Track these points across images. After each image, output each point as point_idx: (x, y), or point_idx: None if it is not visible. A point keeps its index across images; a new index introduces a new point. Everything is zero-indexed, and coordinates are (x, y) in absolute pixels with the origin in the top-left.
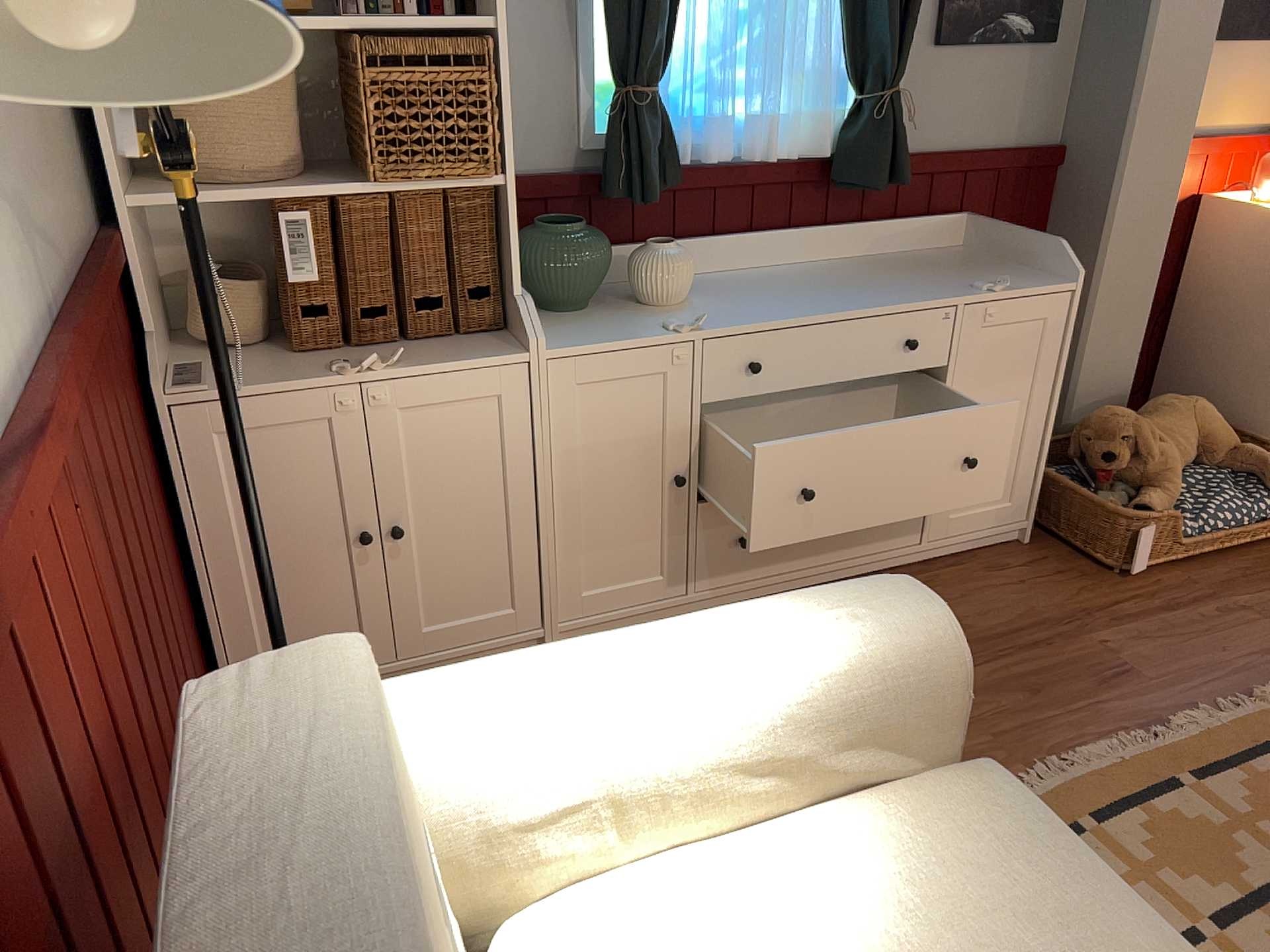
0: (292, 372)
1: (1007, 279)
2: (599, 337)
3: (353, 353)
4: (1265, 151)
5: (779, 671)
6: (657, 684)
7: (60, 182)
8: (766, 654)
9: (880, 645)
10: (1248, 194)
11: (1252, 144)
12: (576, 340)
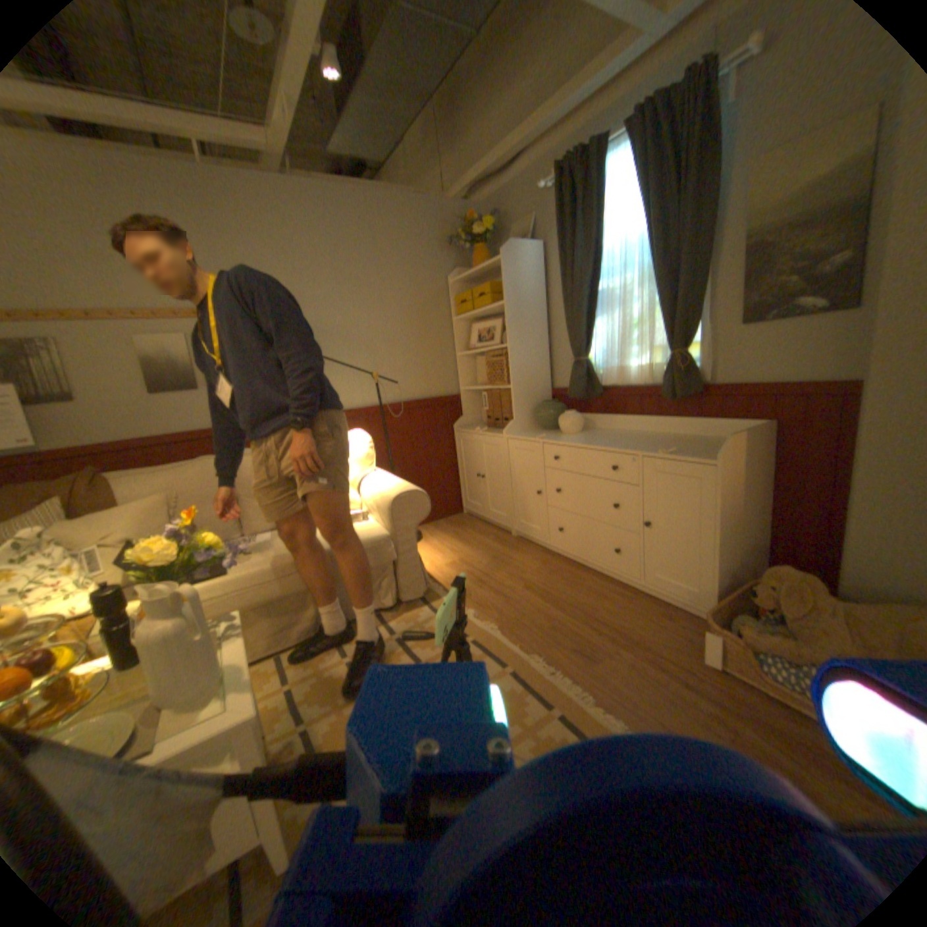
0: (475, 429)
1: (696, 452)
2: (523, 436)
3: (491, 429)
4: None
5: (379, 486)
6: (374, 479)
7: (430, 382)
8: (383, 483)
9: (388, 491)
10: None
11: None
12: (518, 435)
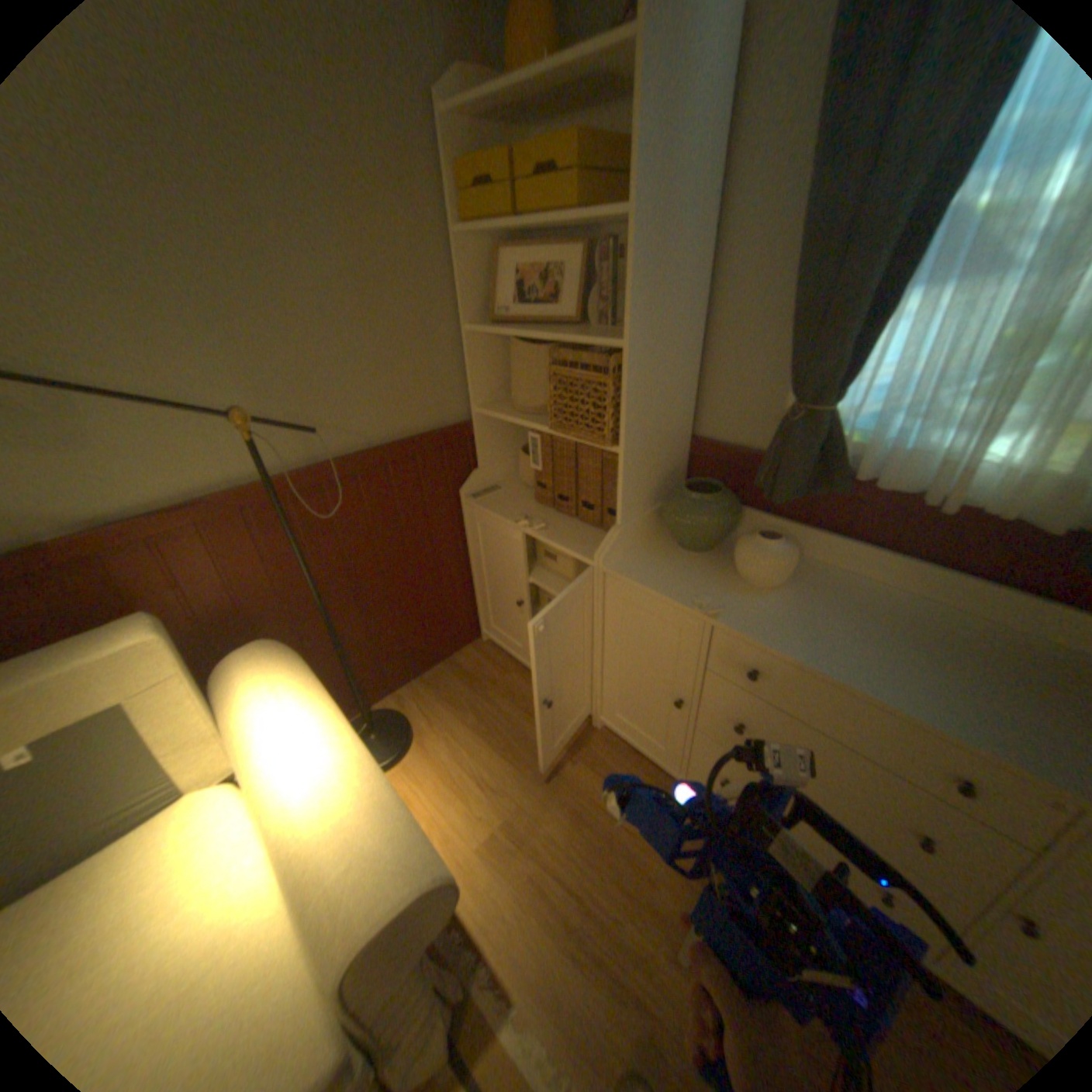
0: (513, 509)
1: None
2: (650, 576)
3: (550, 513)
4: None
5: (296, 832)
6: (279, 769)
7: (404, 399)
8: (307, 818)
9: (327, 896)
10: None
11: None
12: (635, 570)
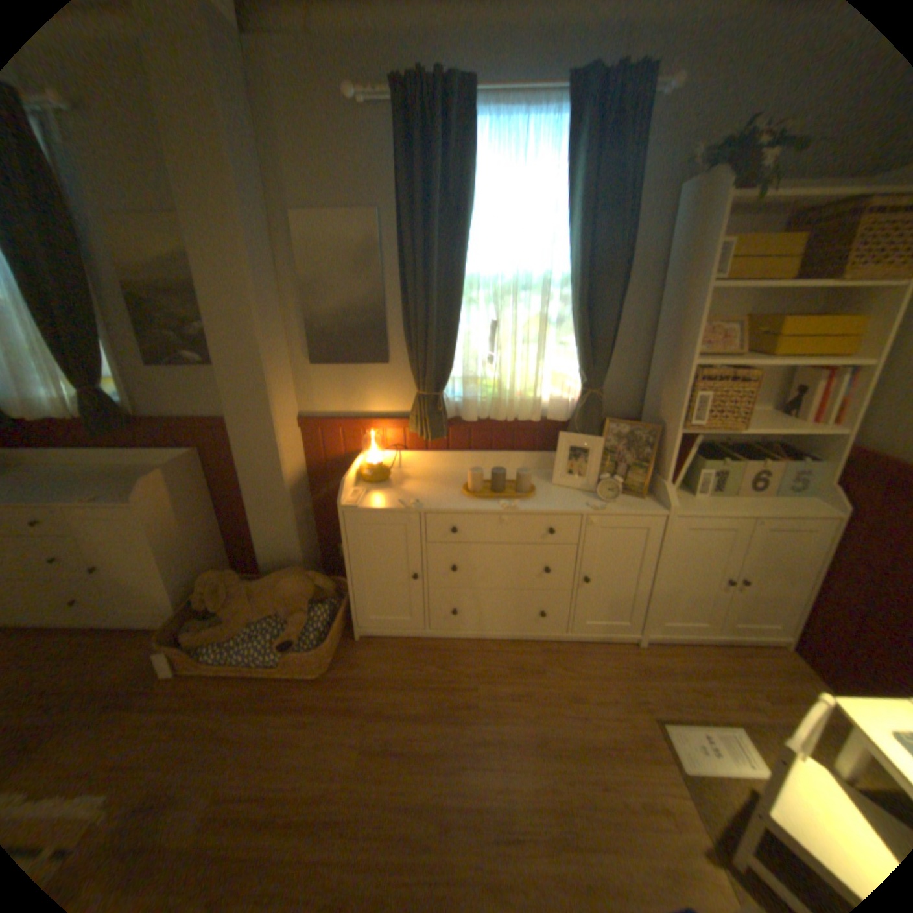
0: None
1: (118, 495)
2: None
3: None
4: (391, 430)
5: None
6: None
7: None
8: None
9: None
10: (386, 453)
11: (386, 424)
12: None
